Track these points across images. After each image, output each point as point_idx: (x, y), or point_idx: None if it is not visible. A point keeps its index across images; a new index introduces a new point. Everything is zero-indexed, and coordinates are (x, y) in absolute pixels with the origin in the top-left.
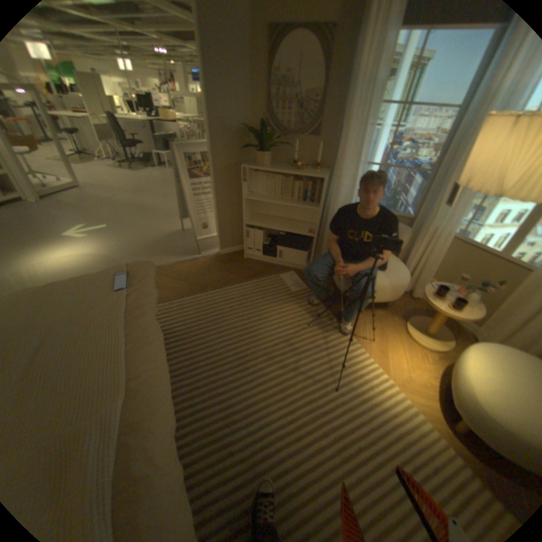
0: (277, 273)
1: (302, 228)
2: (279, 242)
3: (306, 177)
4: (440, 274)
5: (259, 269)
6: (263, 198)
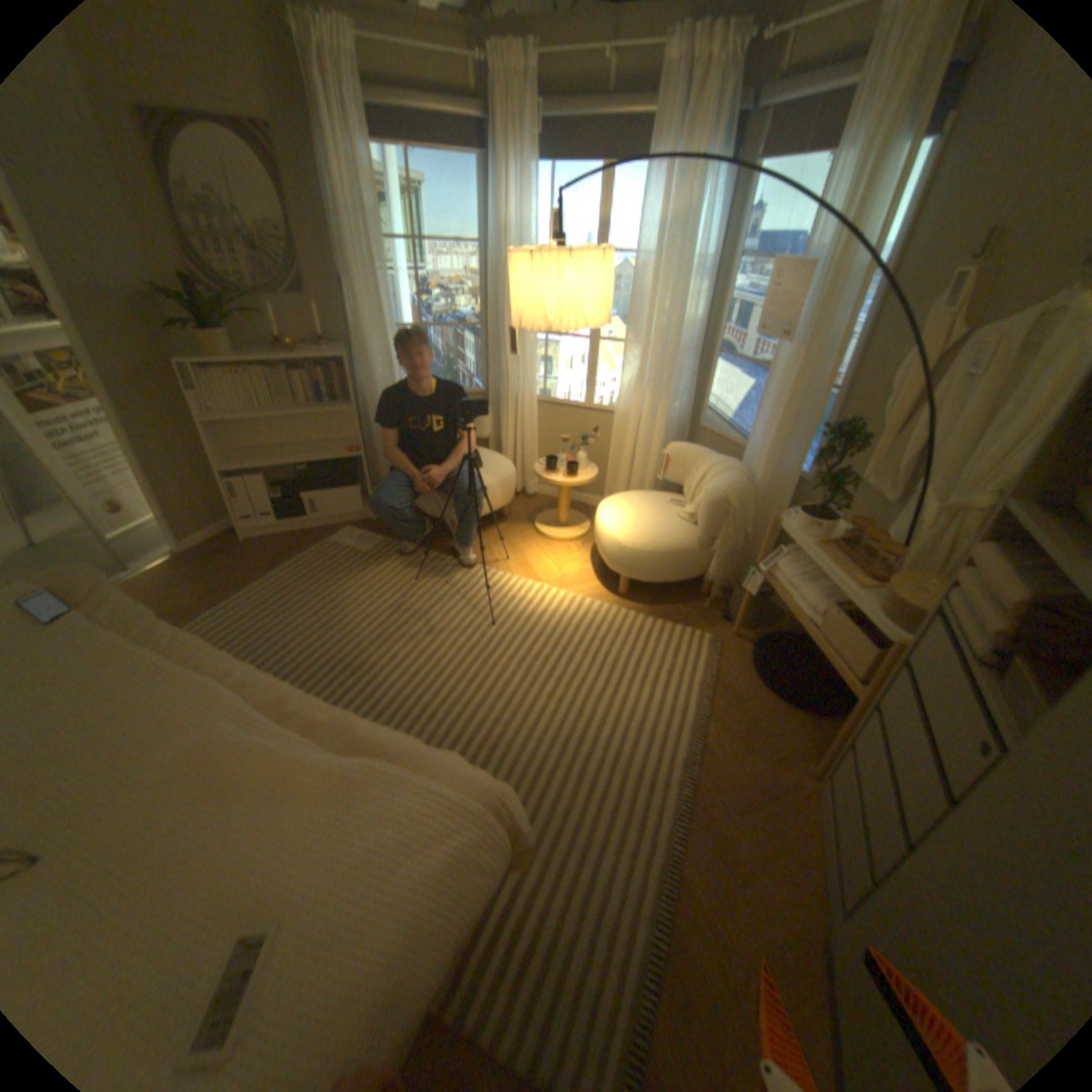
0: (322, 539)
1: (334, 450)
2: (302, 485)
3: (308, 363)
4: (543, 454)
5: (283, 545)
6: (240, 414)
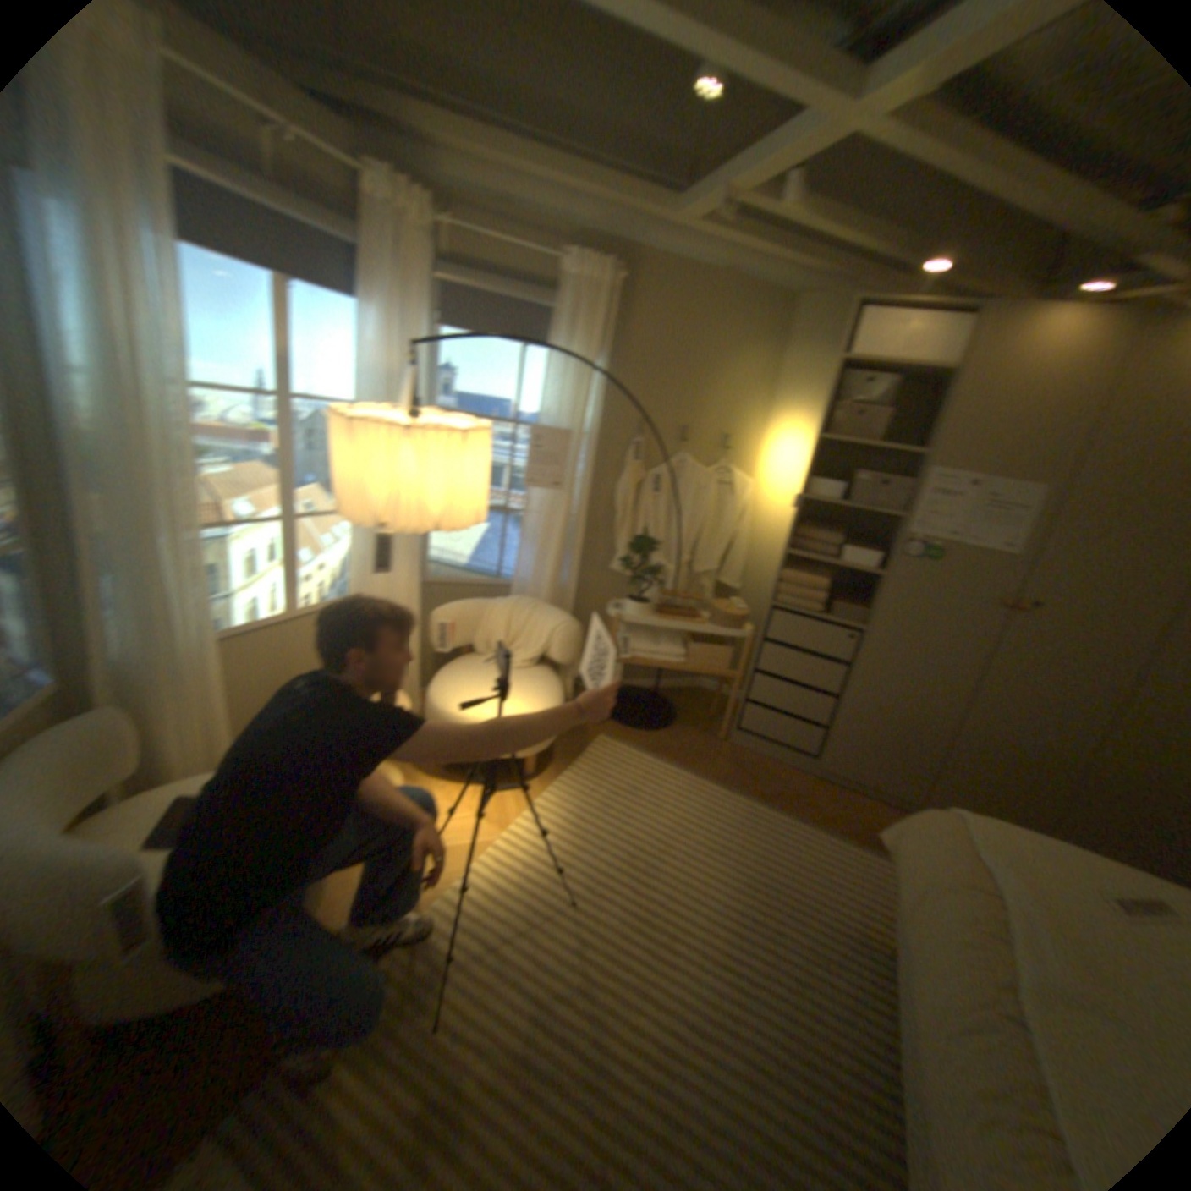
0: None
1: None
2: None
3: None
4: (221, 727)
5: None
6: None
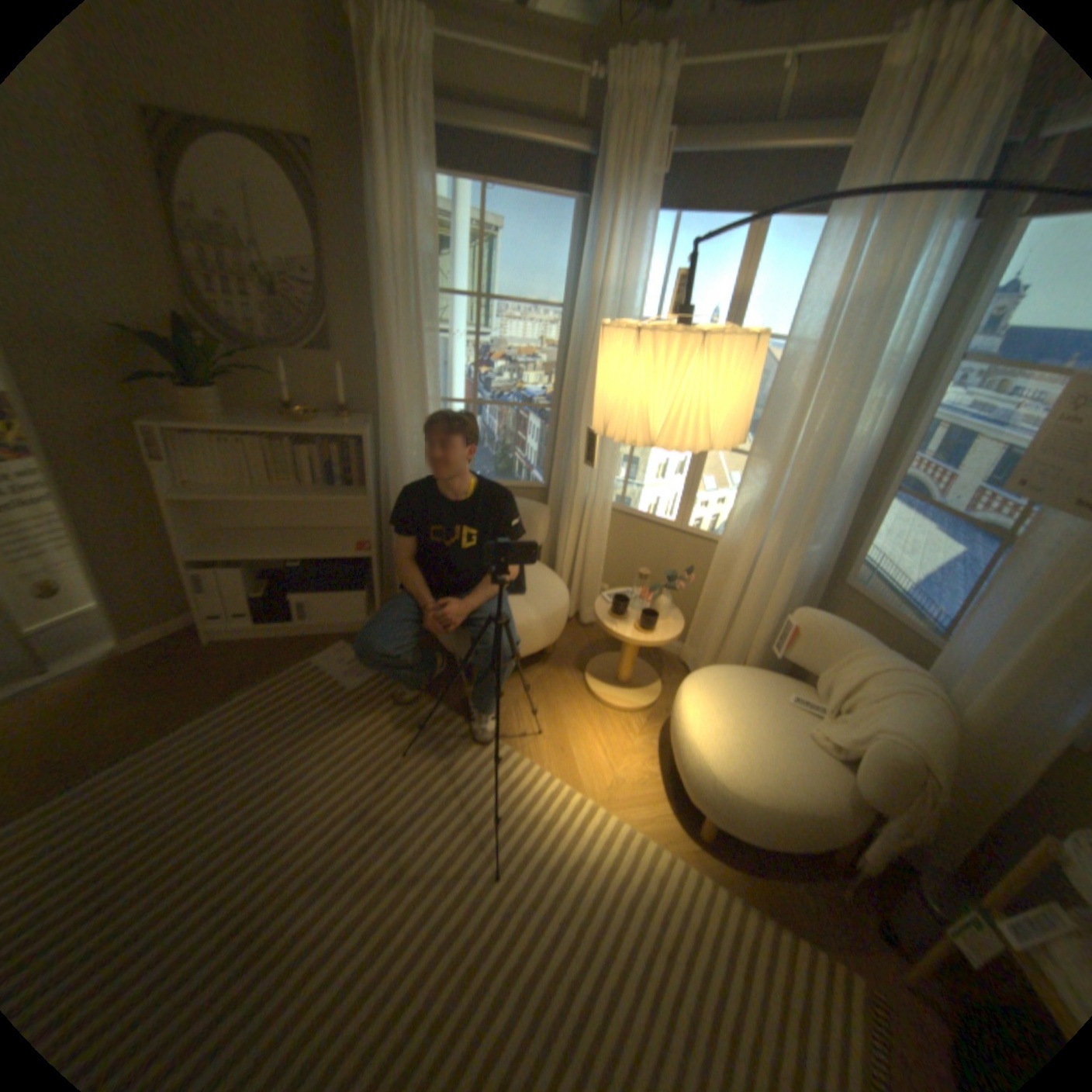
0: (306, 657)
1: (343, 543)
2: (294, 584)
3: (325, 435)
4: (610, 573)
5: (255, 659)
6: (226, 492)
